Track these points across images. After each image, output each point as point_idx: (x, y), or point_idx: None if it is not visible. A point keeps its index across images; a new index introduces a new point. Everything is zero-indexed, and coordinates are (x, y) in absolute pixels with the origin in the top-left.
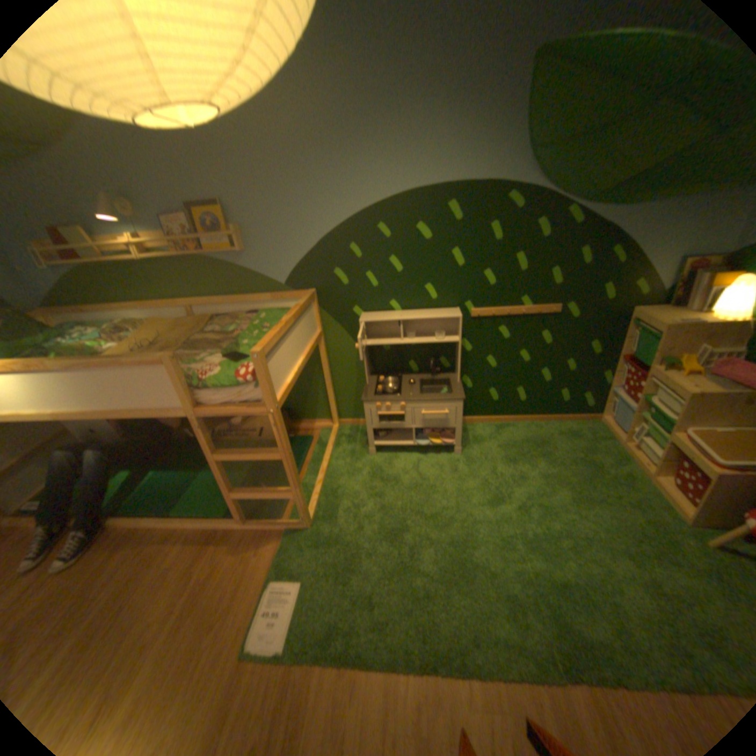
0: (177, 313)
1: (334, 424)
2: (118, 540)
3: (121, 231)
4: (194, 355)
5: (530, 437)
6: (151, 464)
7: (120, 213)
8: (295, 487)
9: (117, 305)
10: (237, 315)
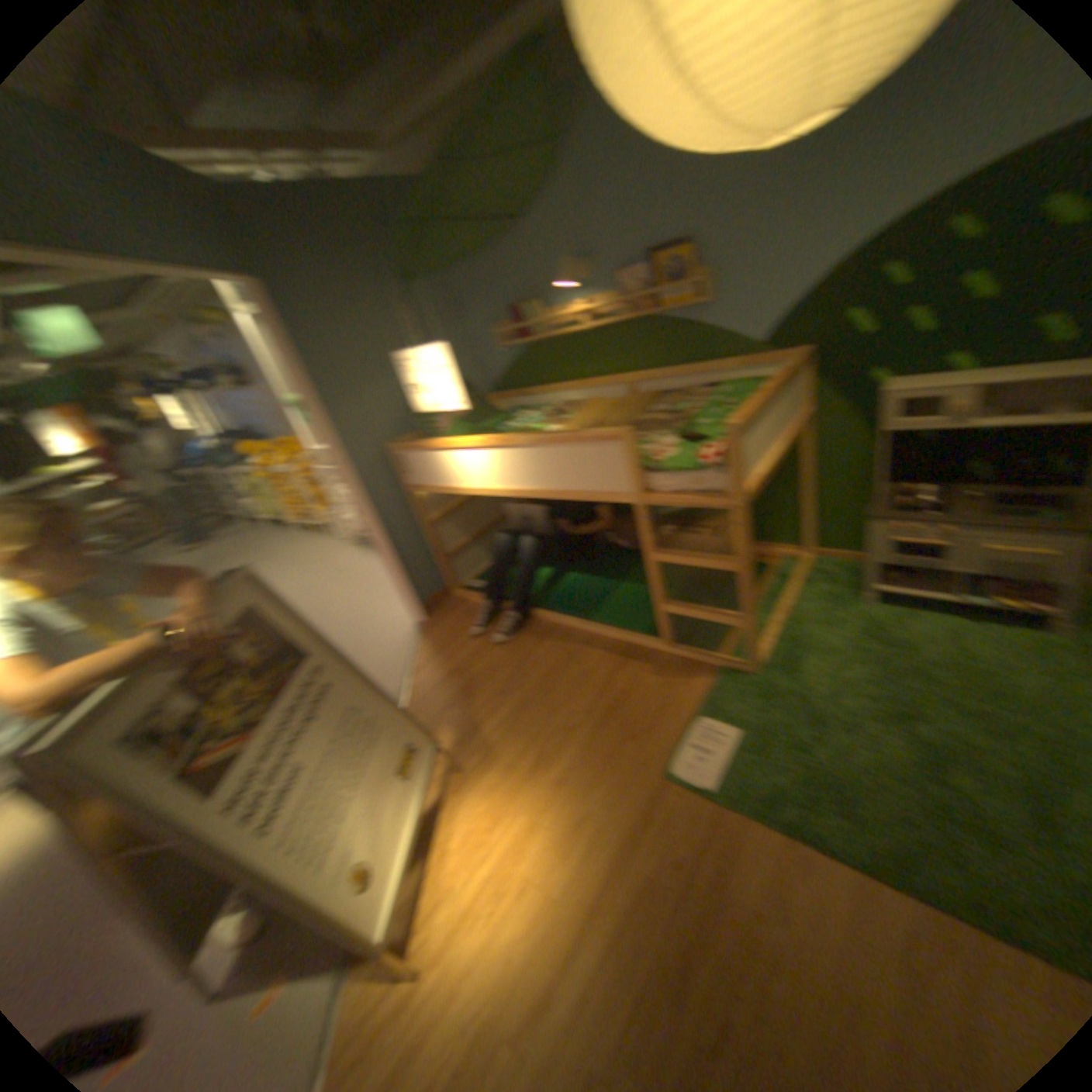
0: (622, 391)
1: (808, 552)
2: (548, 630)
3: (578, 298)
4: (646, 436)
5: None
6: (575, 565)
7: (581, 276)
8: (752, 612)
9: (561, 385)
10: (693, 389)
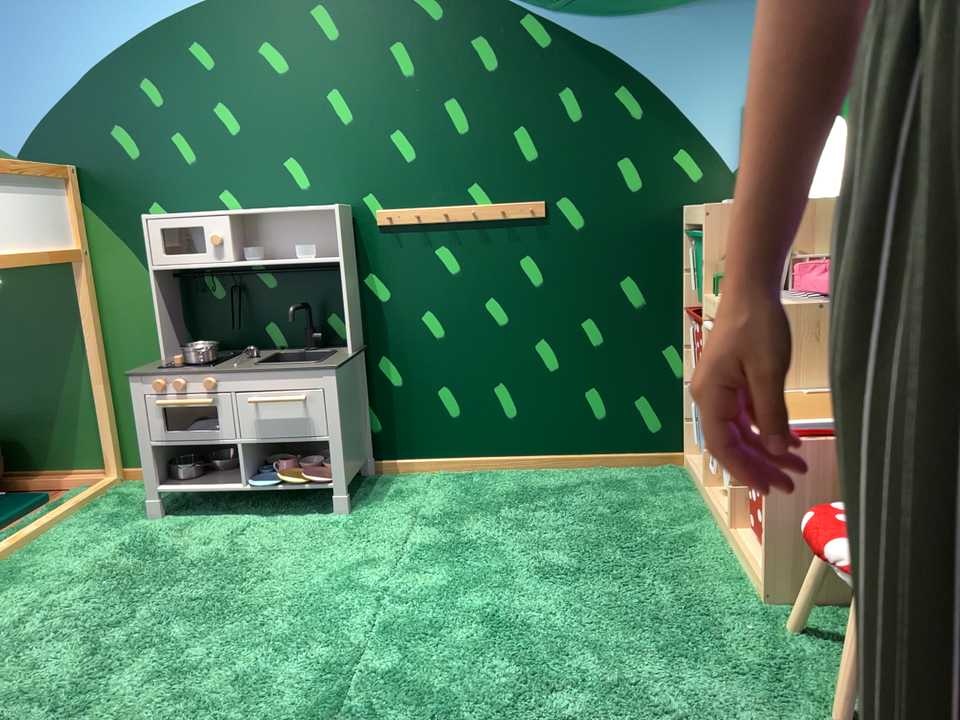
0: None
1: (108, 472)
2: None
3: None
4: None
5: (520, 489)
6: None
7: None
8: None
9: None
10: None
